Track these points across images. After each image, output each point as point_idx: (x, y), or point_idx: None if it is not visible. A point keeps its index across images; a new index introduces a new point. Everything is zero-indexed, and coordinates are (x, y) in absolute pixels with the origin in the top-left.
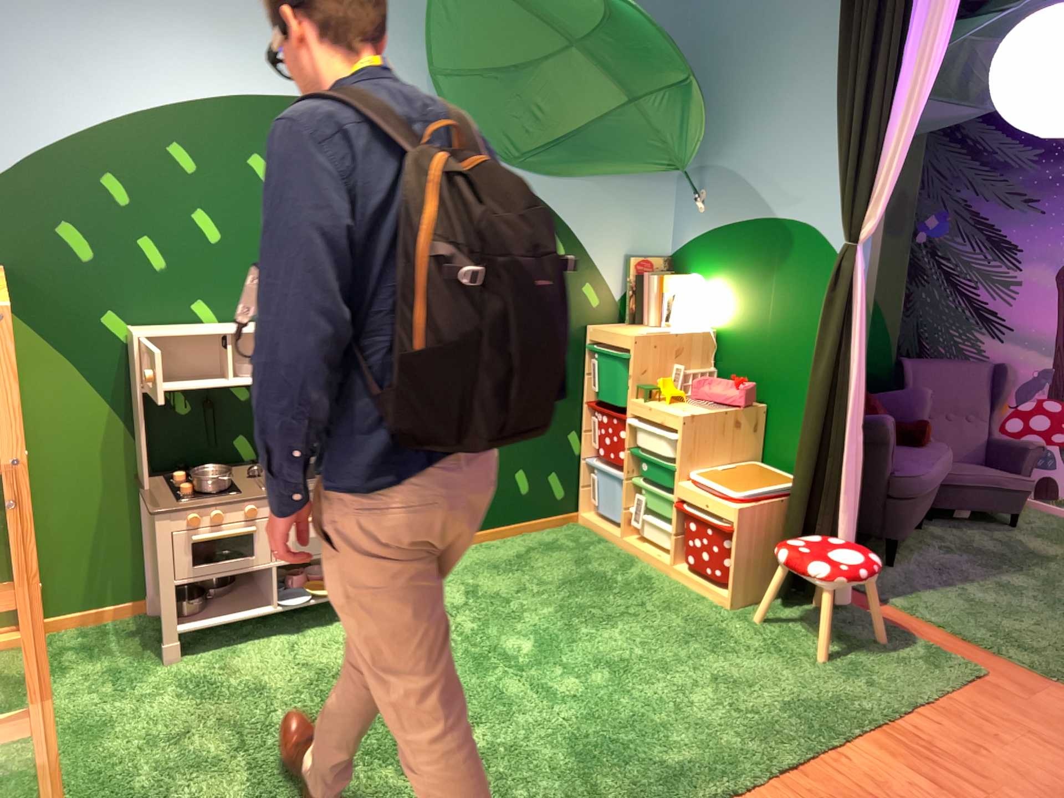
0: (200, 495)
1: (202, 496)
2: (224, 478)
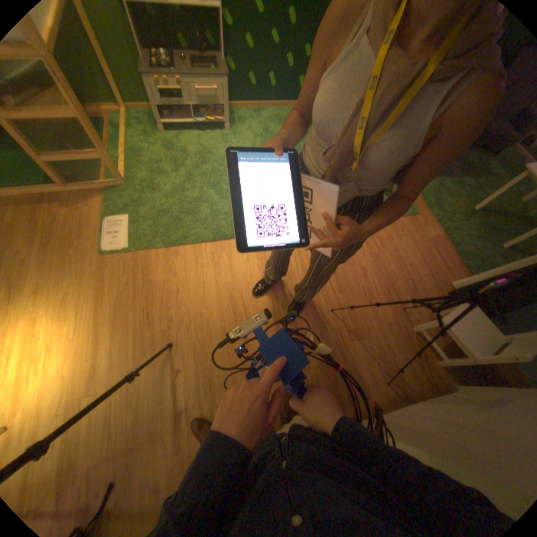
0: (156, 68)
1: (158, 68)
2: (167, 59)
